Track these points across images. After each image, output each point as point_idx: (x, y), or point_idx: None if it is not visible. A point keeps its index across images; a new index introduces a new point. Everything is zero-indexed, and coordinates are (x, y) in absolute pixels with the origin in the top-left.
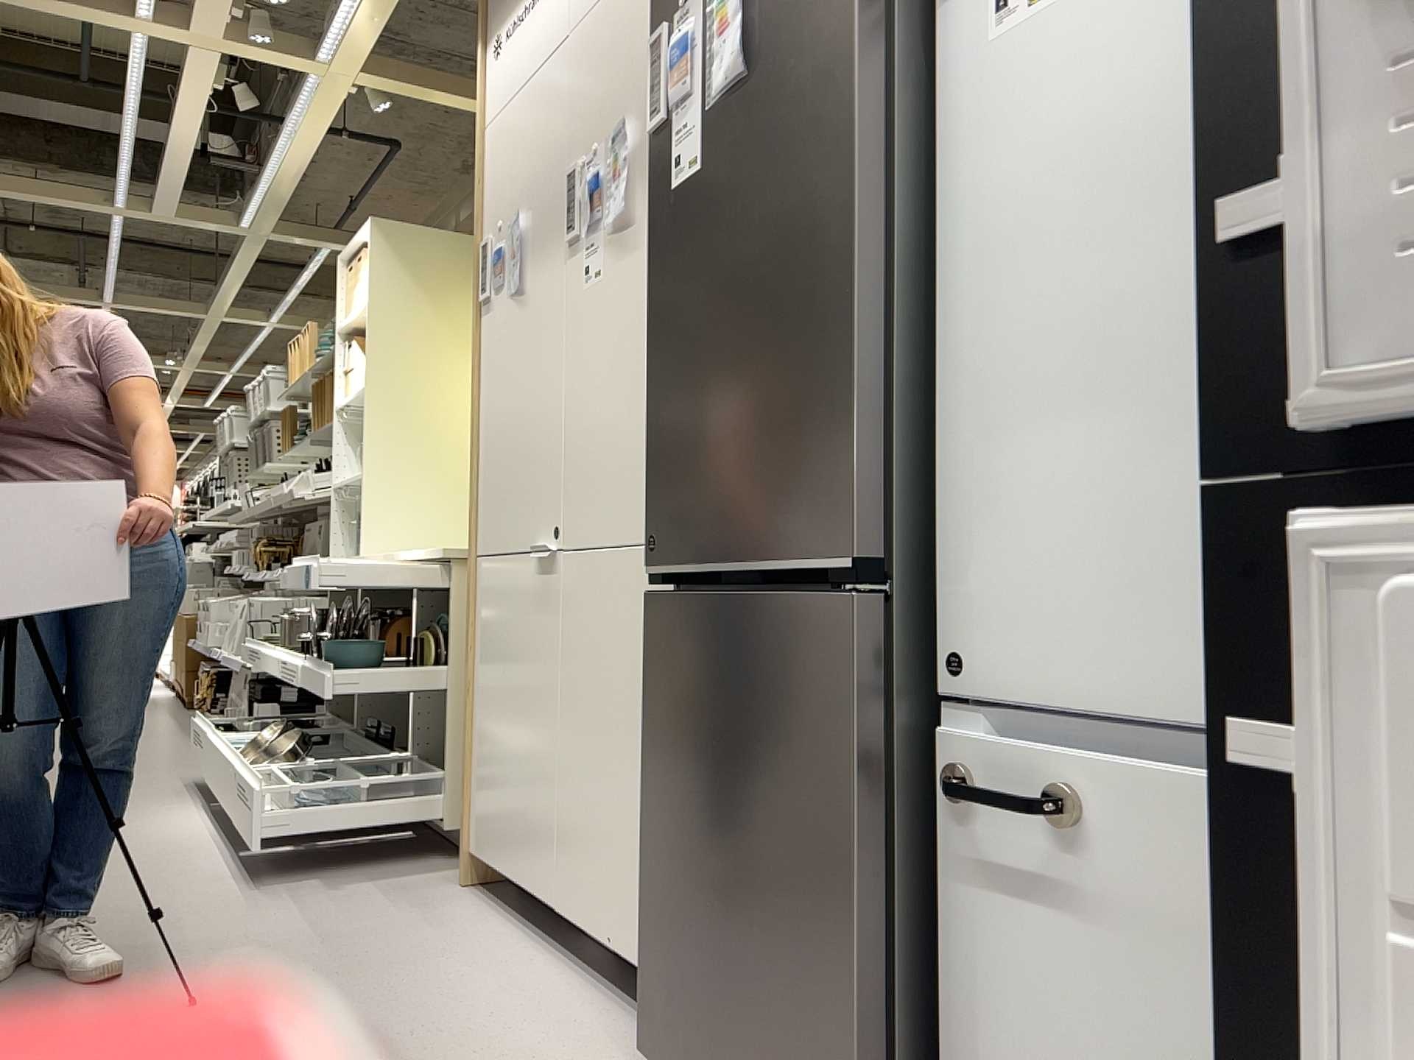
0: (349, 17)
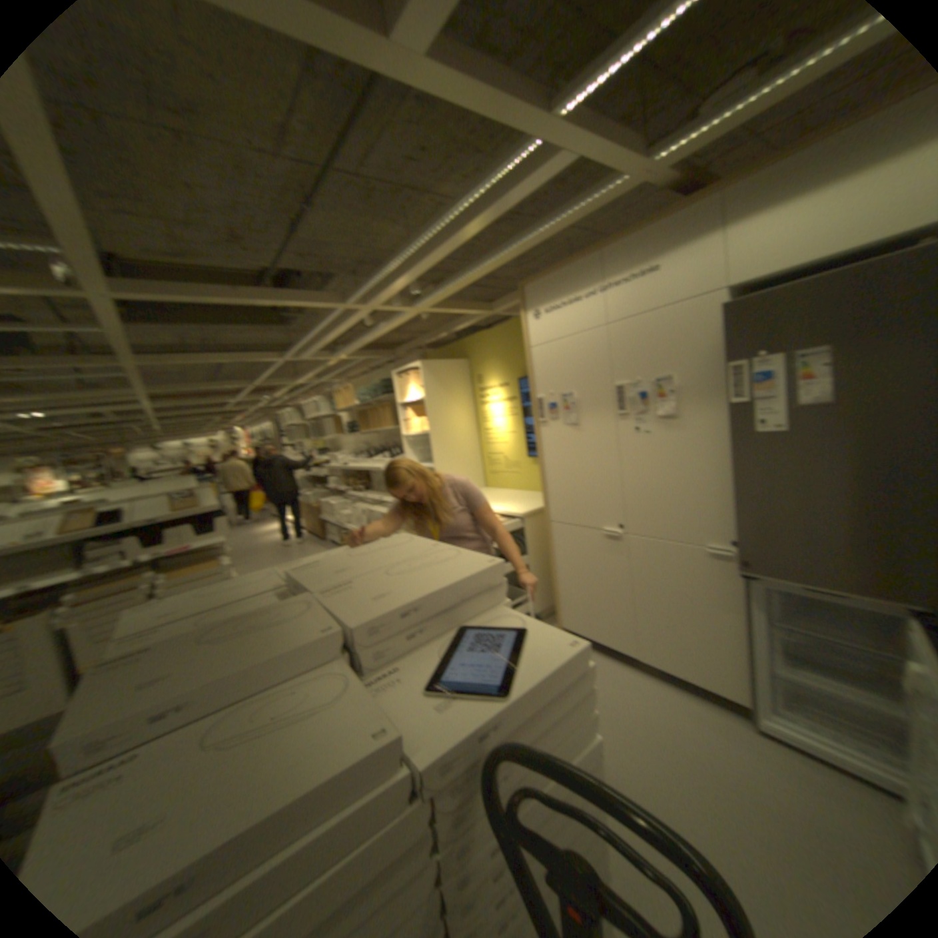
0: (440, 292)
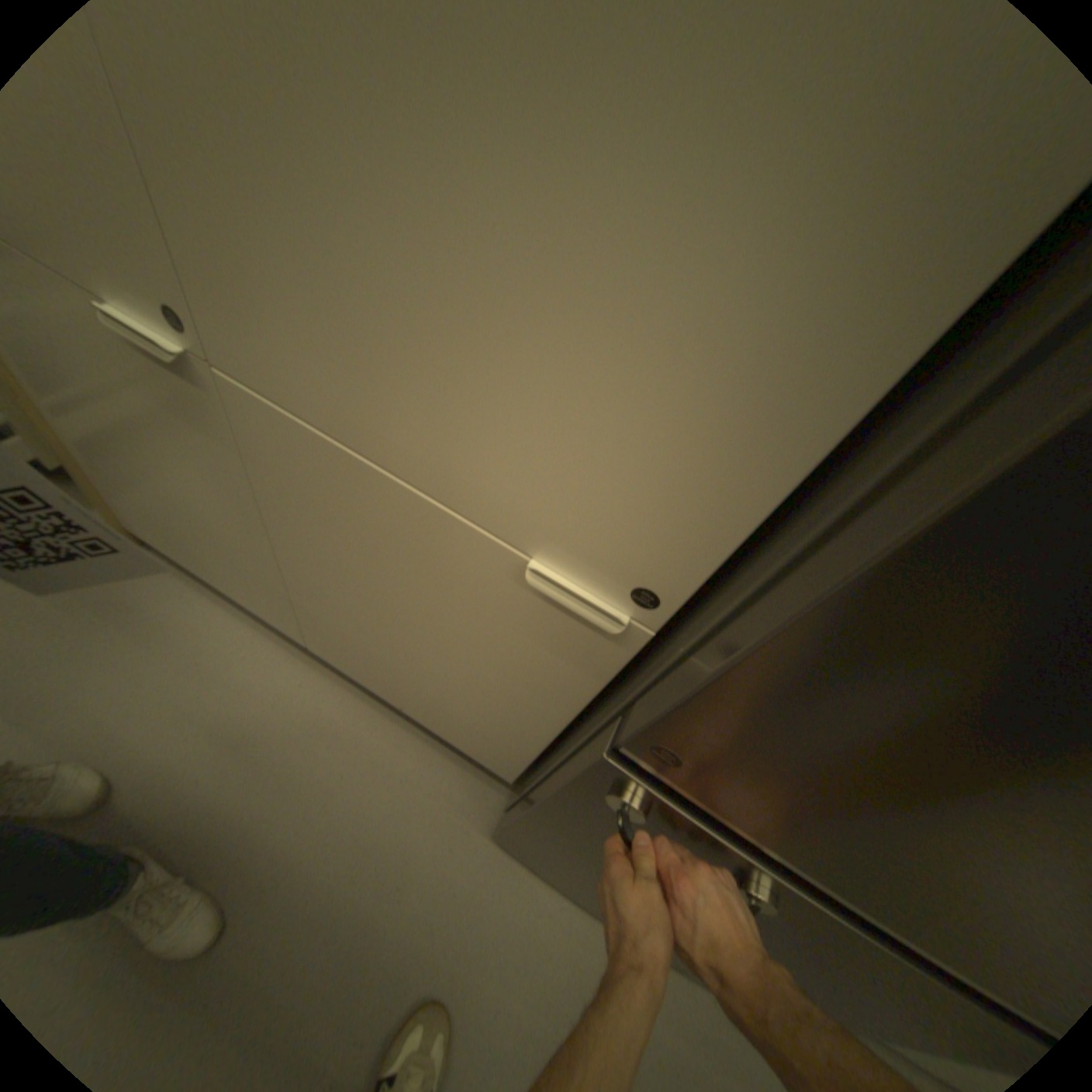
0: None
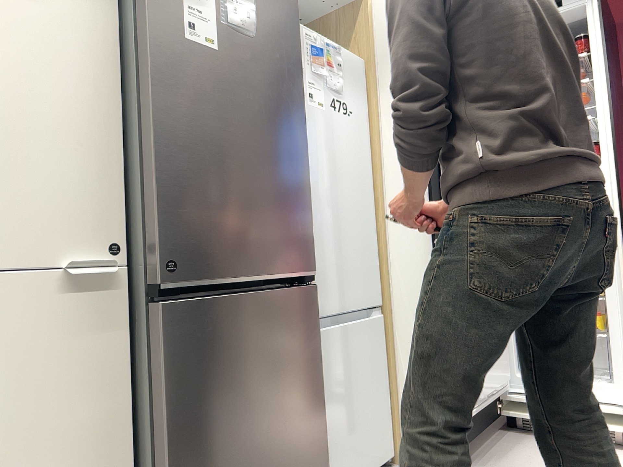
0: None
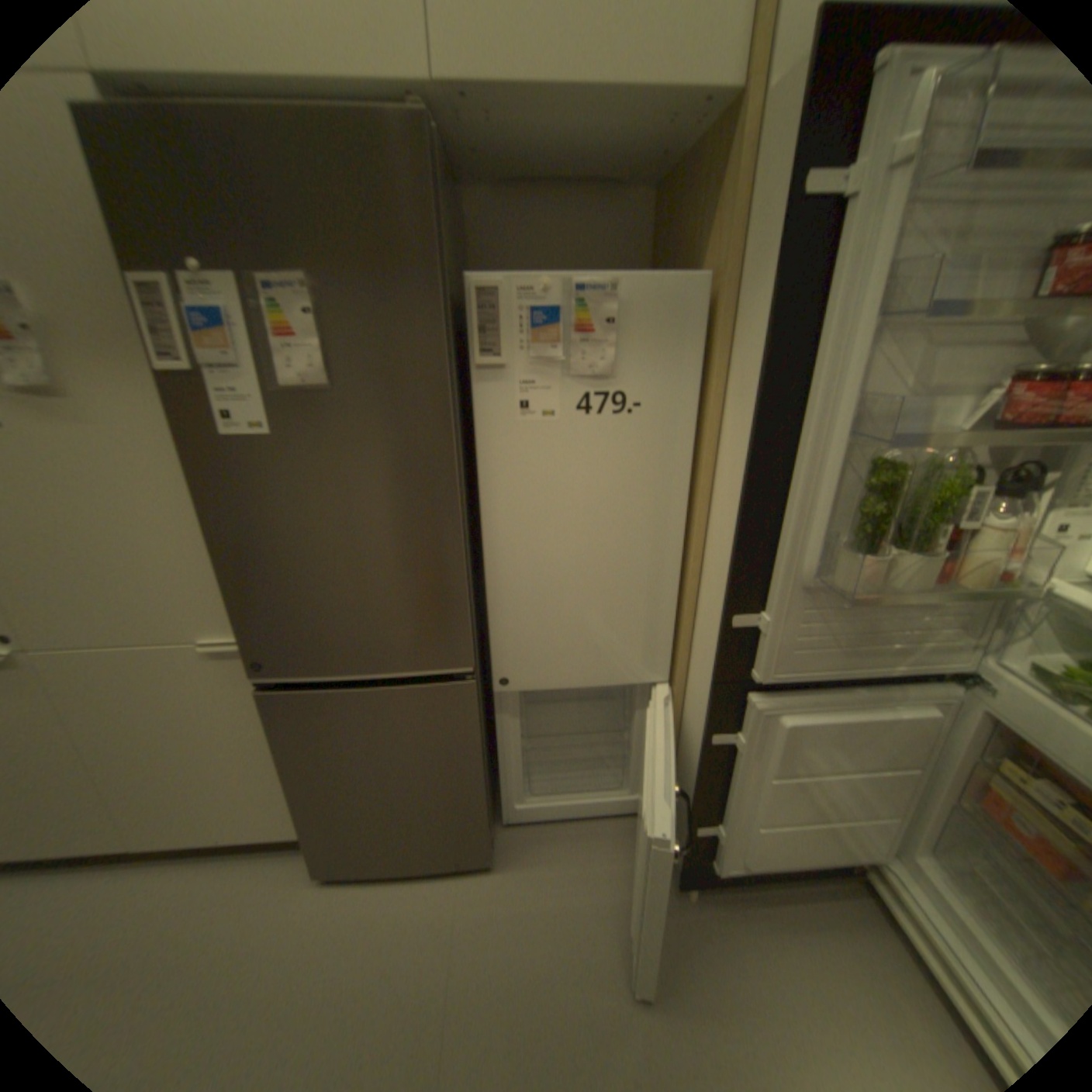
0: None
